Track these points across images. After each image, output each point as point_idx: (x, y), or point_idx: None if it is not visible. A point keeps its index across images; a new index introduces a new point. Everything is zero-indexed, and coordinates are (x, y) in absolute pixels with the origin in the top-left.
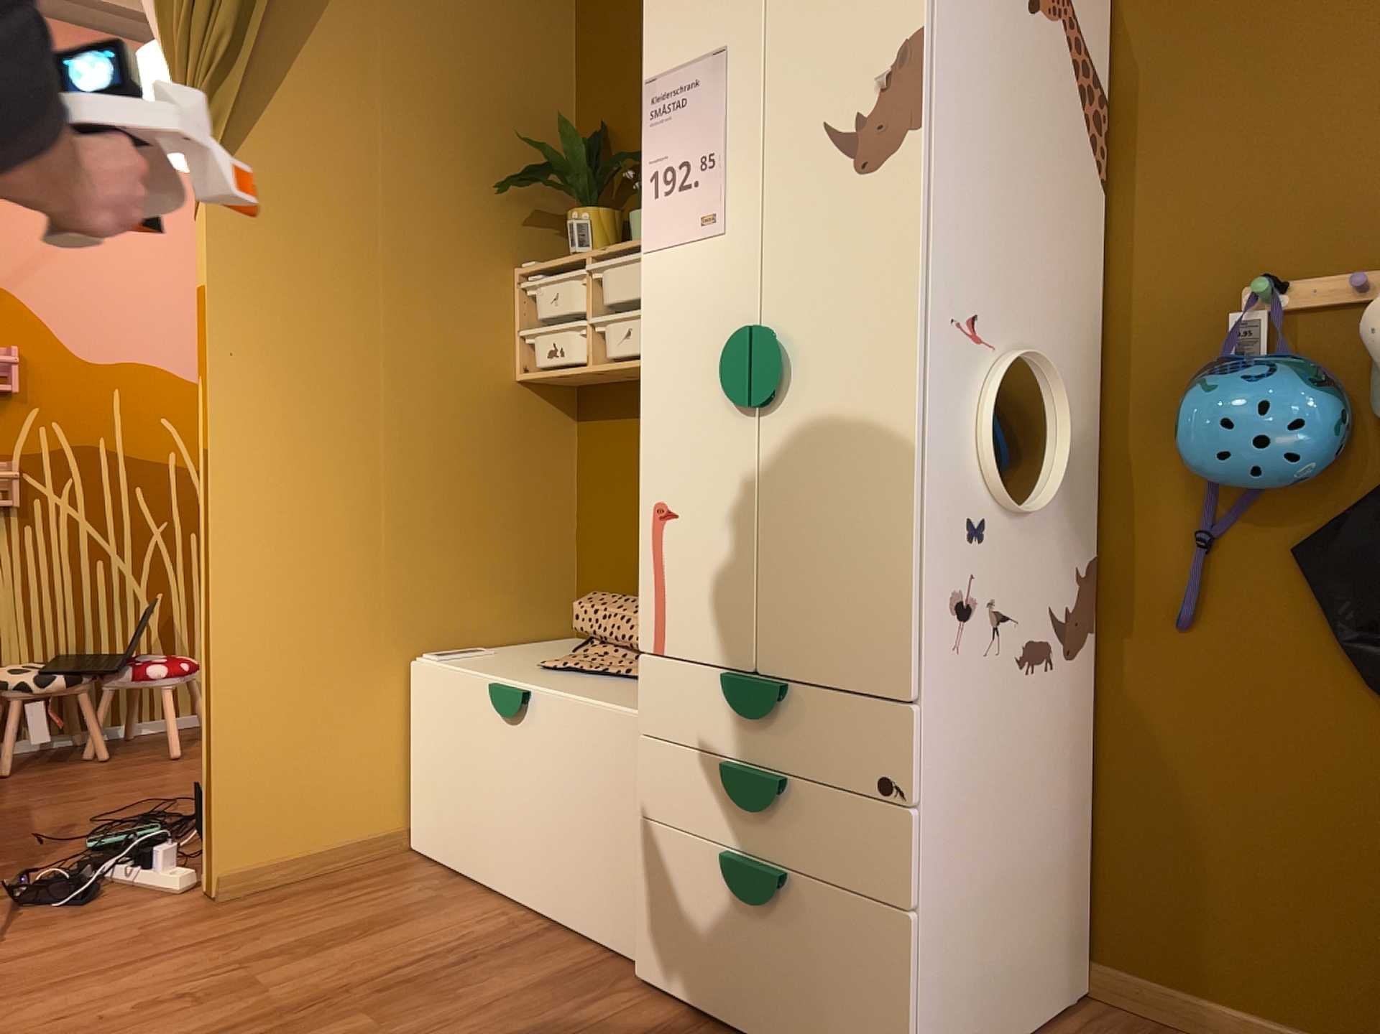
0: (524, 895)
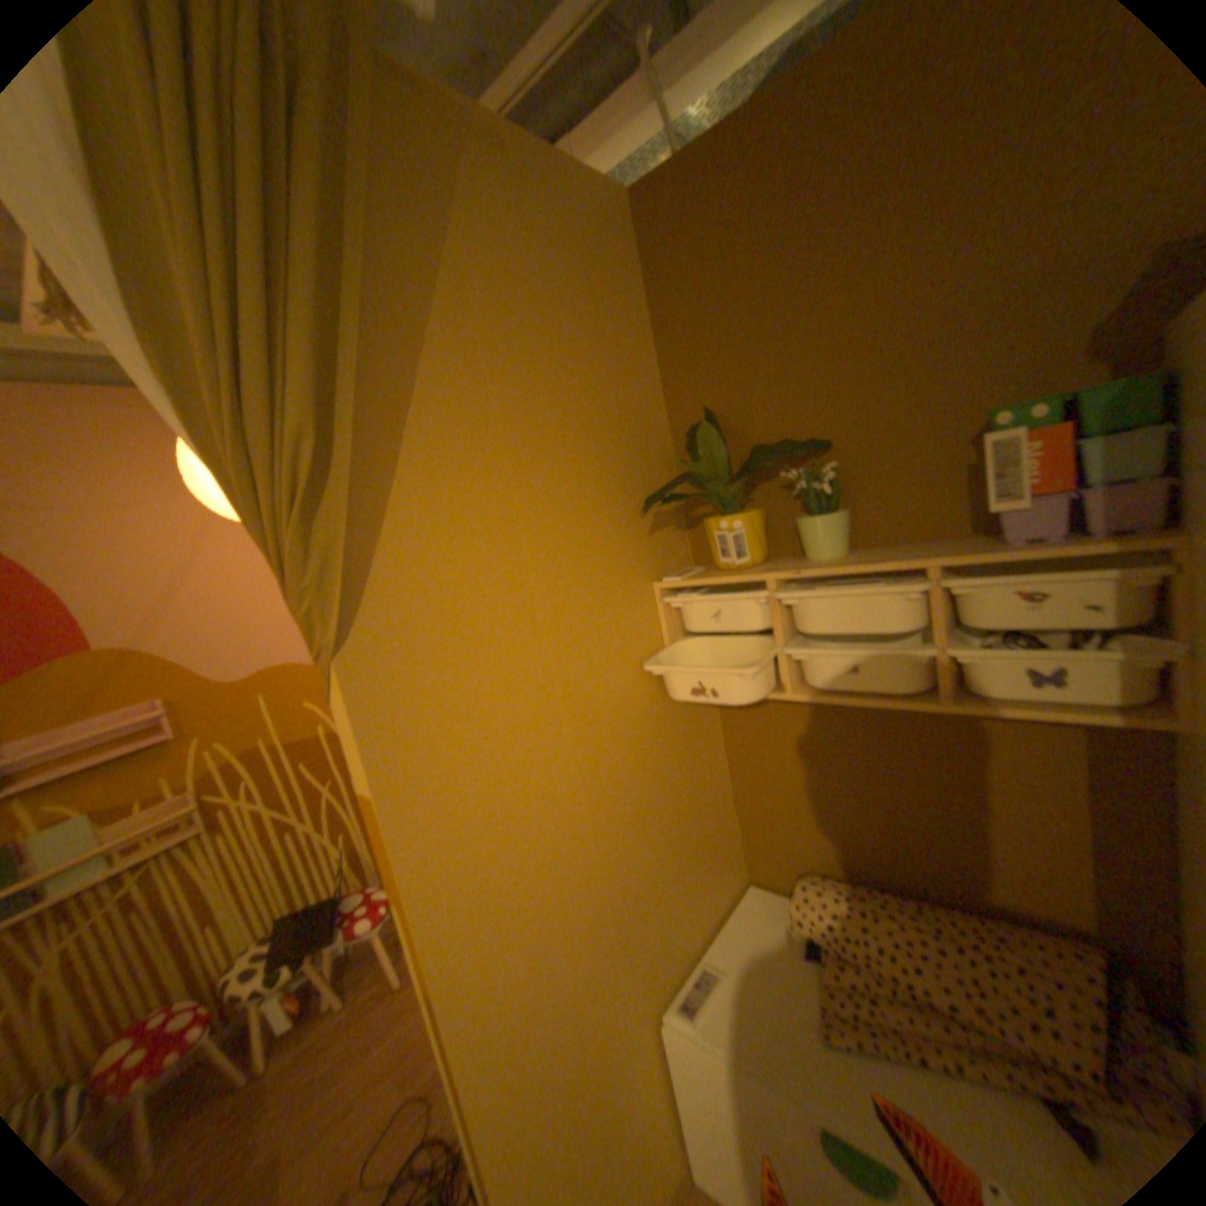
0: None
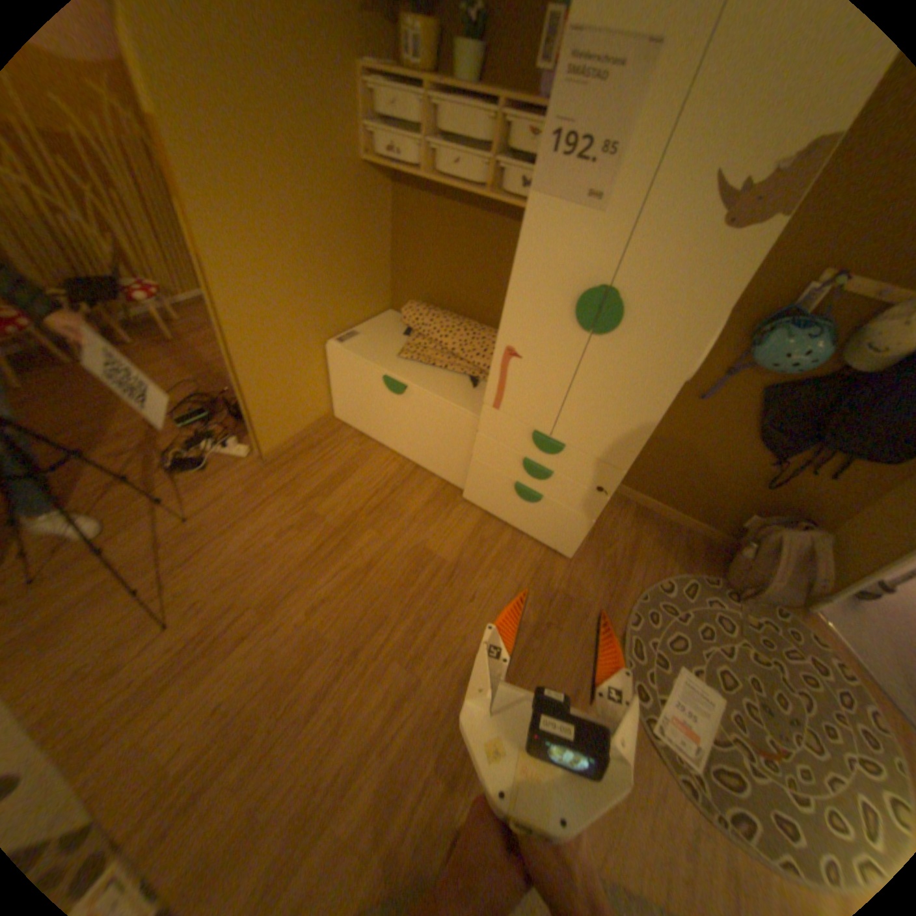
0: (401, 453)
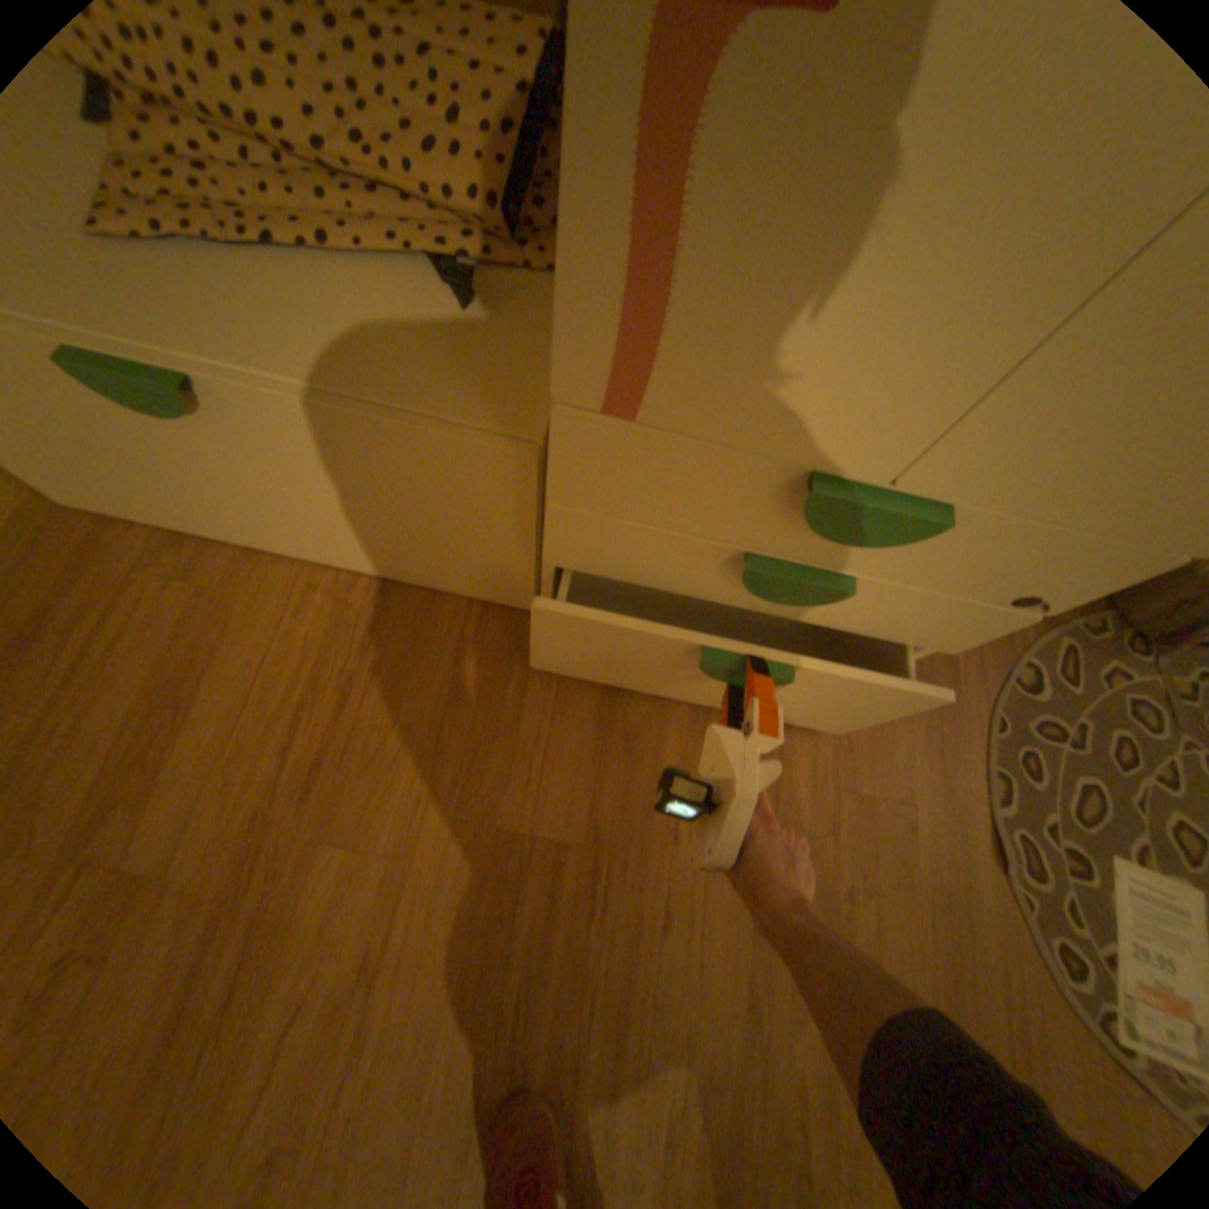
0: (321, 558)
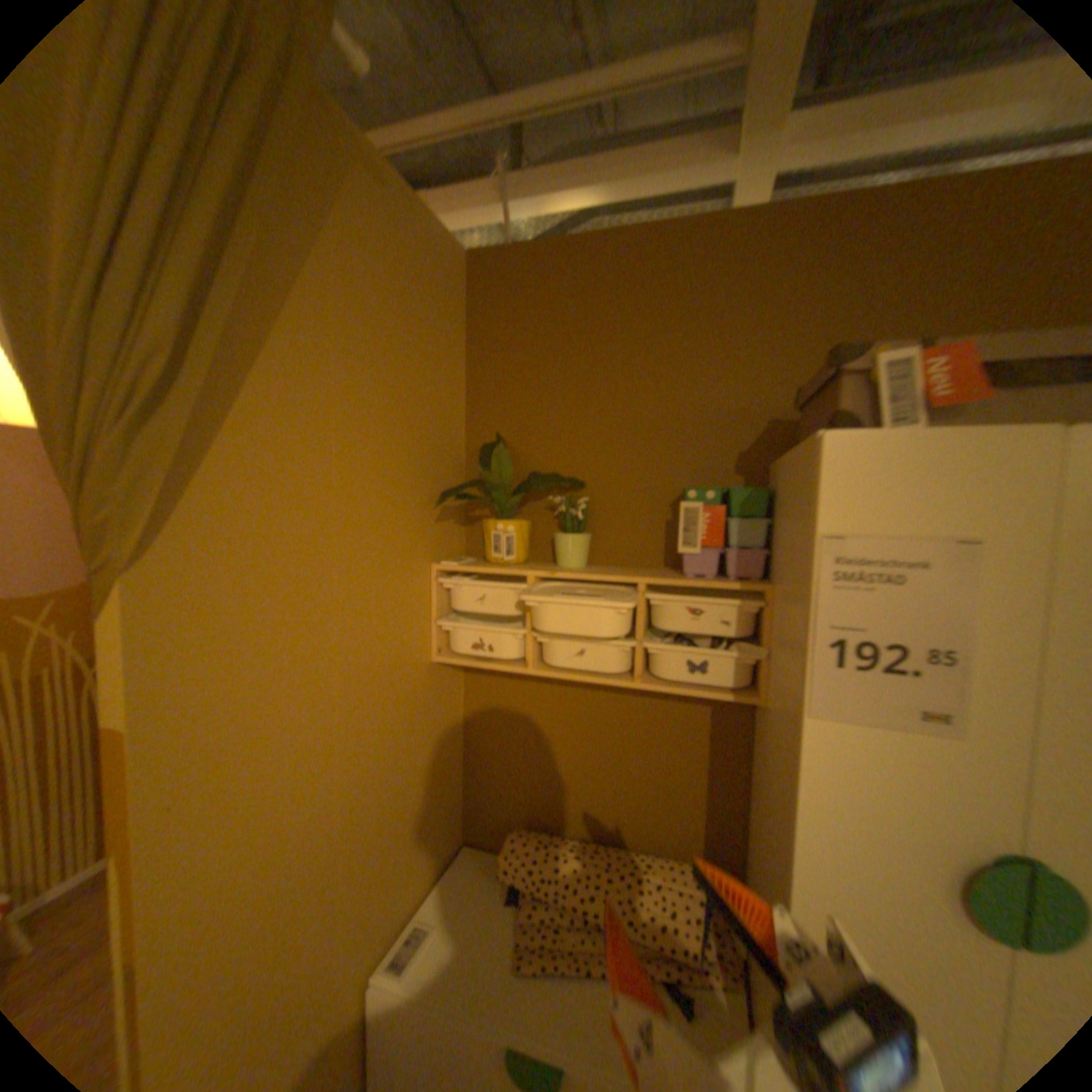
0: None
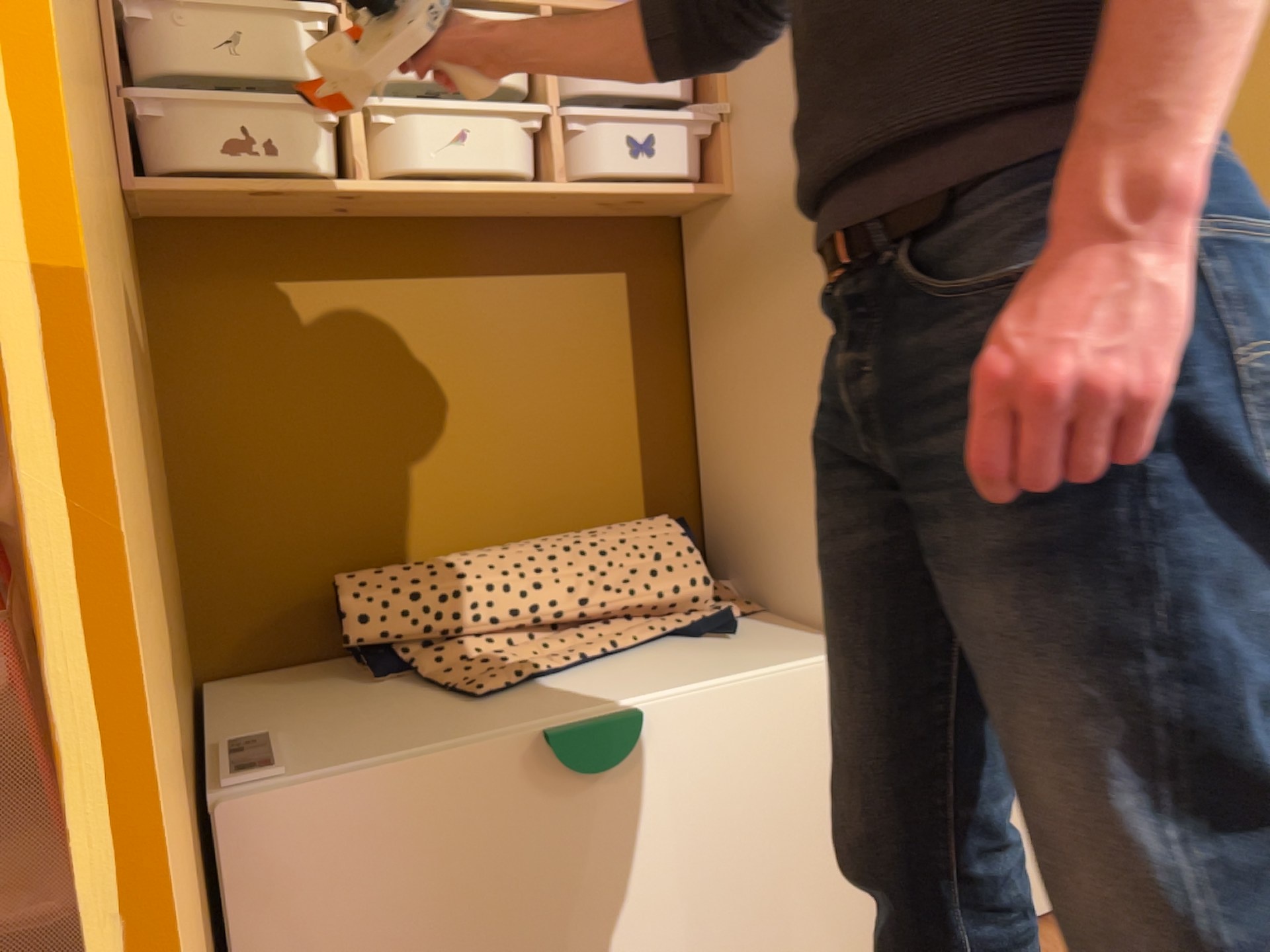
0: None
